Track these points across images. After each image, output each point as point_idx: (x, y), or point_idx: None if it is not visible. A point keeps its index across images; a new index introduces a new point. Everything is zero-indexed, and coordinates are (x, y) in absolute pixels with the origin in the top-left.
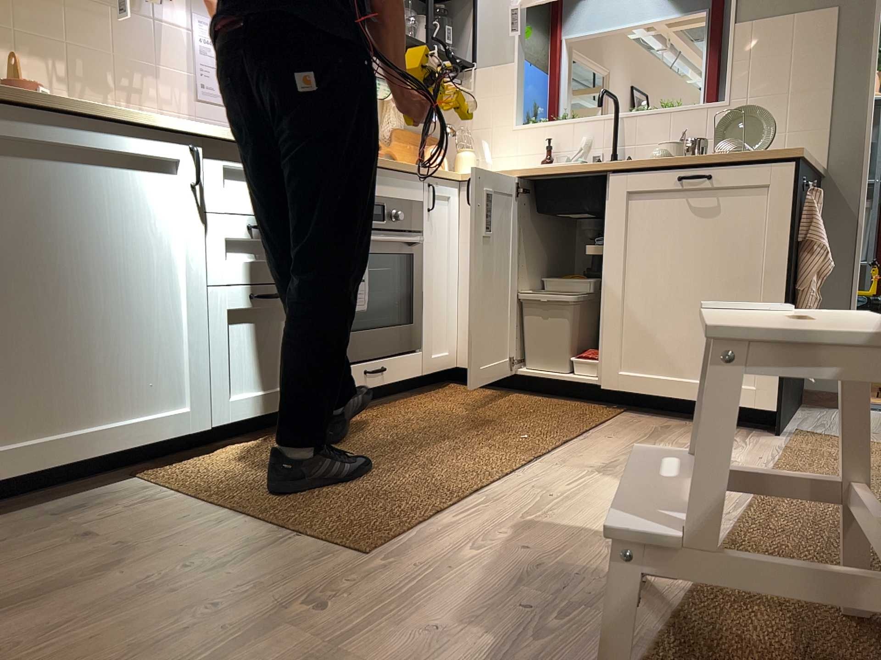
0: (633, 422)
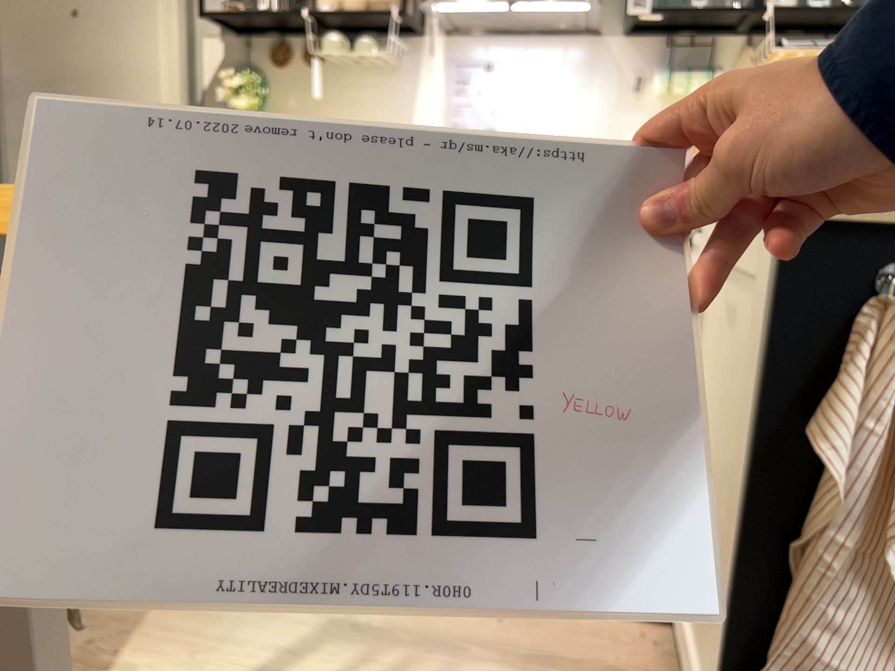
0: (595, 643)
